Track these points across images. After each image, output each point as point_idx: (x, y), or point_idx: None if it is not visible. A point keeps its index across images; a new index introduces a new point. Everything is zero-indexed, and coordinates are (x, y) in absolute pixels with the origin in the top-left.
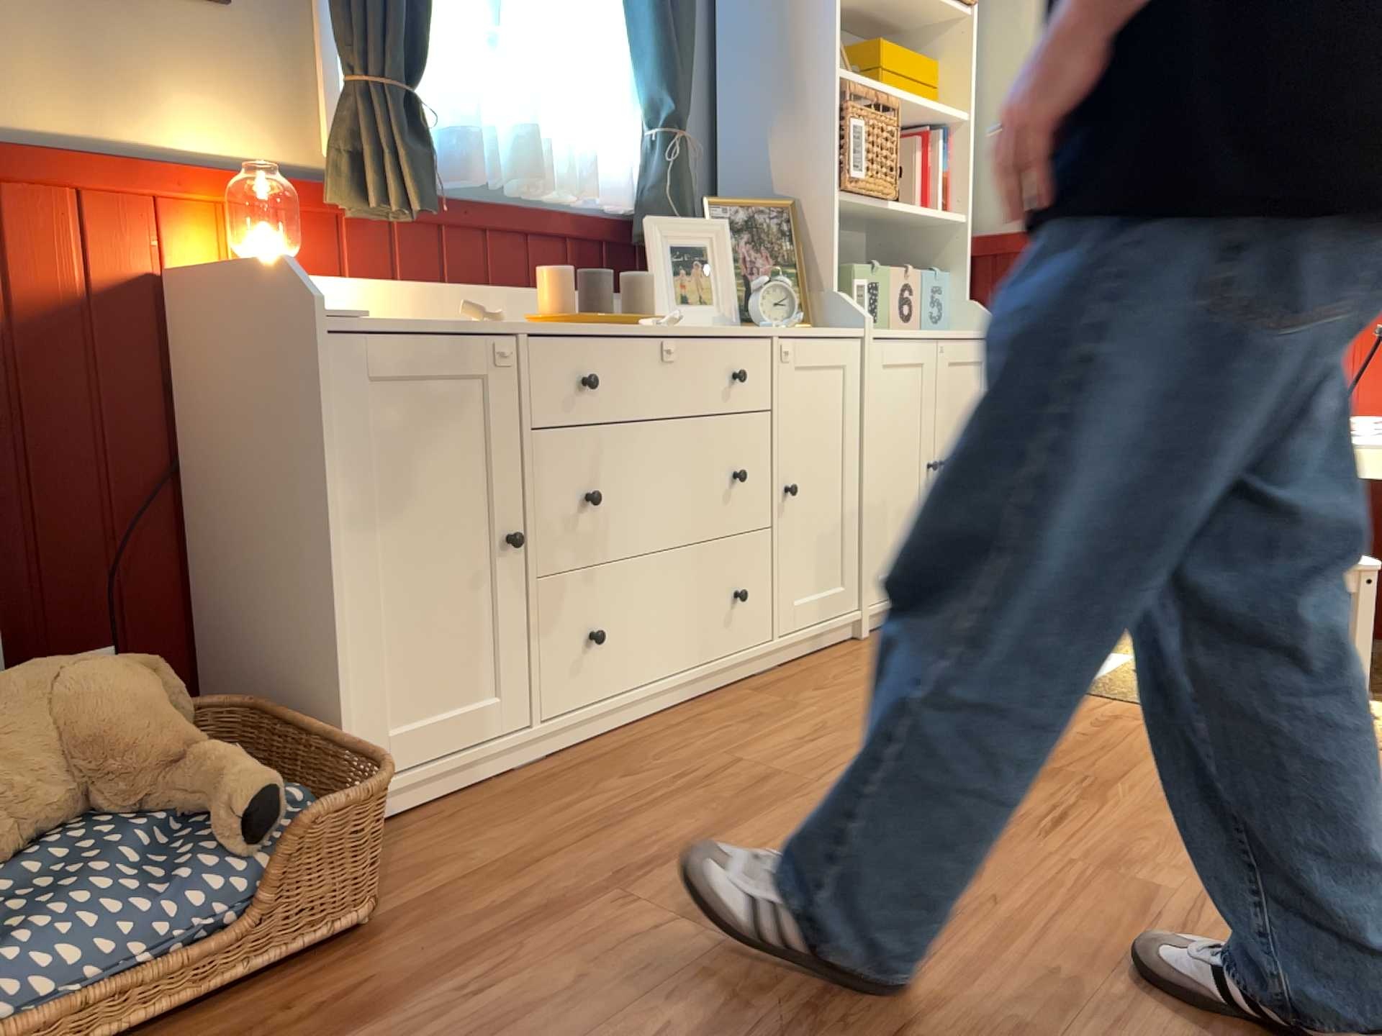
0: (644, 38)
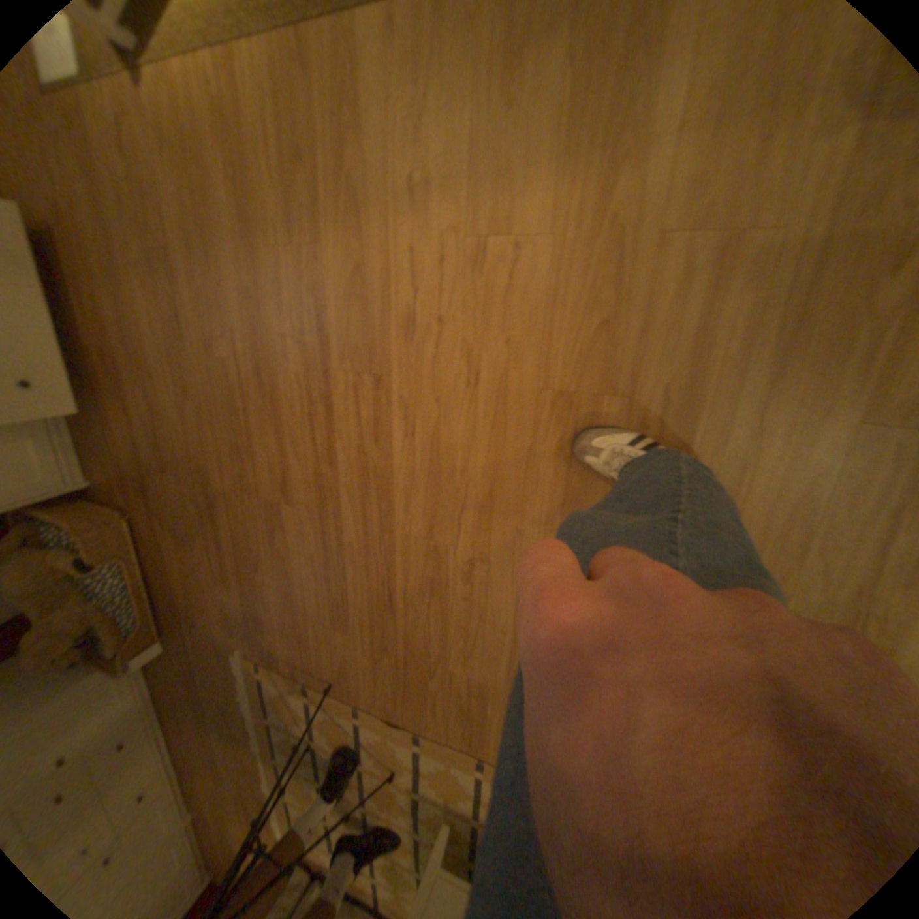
0: None
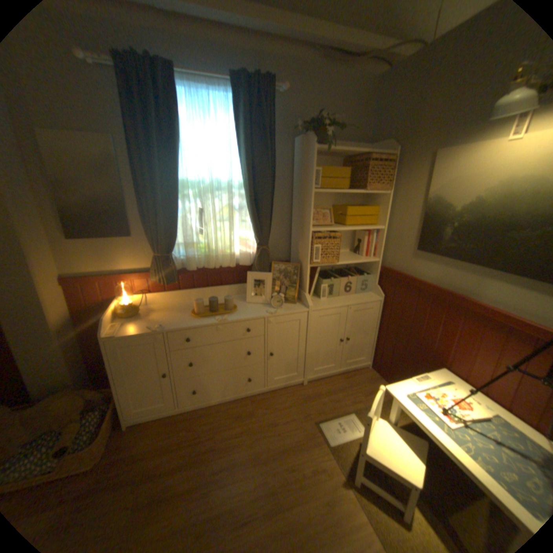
0: (251, 221)
